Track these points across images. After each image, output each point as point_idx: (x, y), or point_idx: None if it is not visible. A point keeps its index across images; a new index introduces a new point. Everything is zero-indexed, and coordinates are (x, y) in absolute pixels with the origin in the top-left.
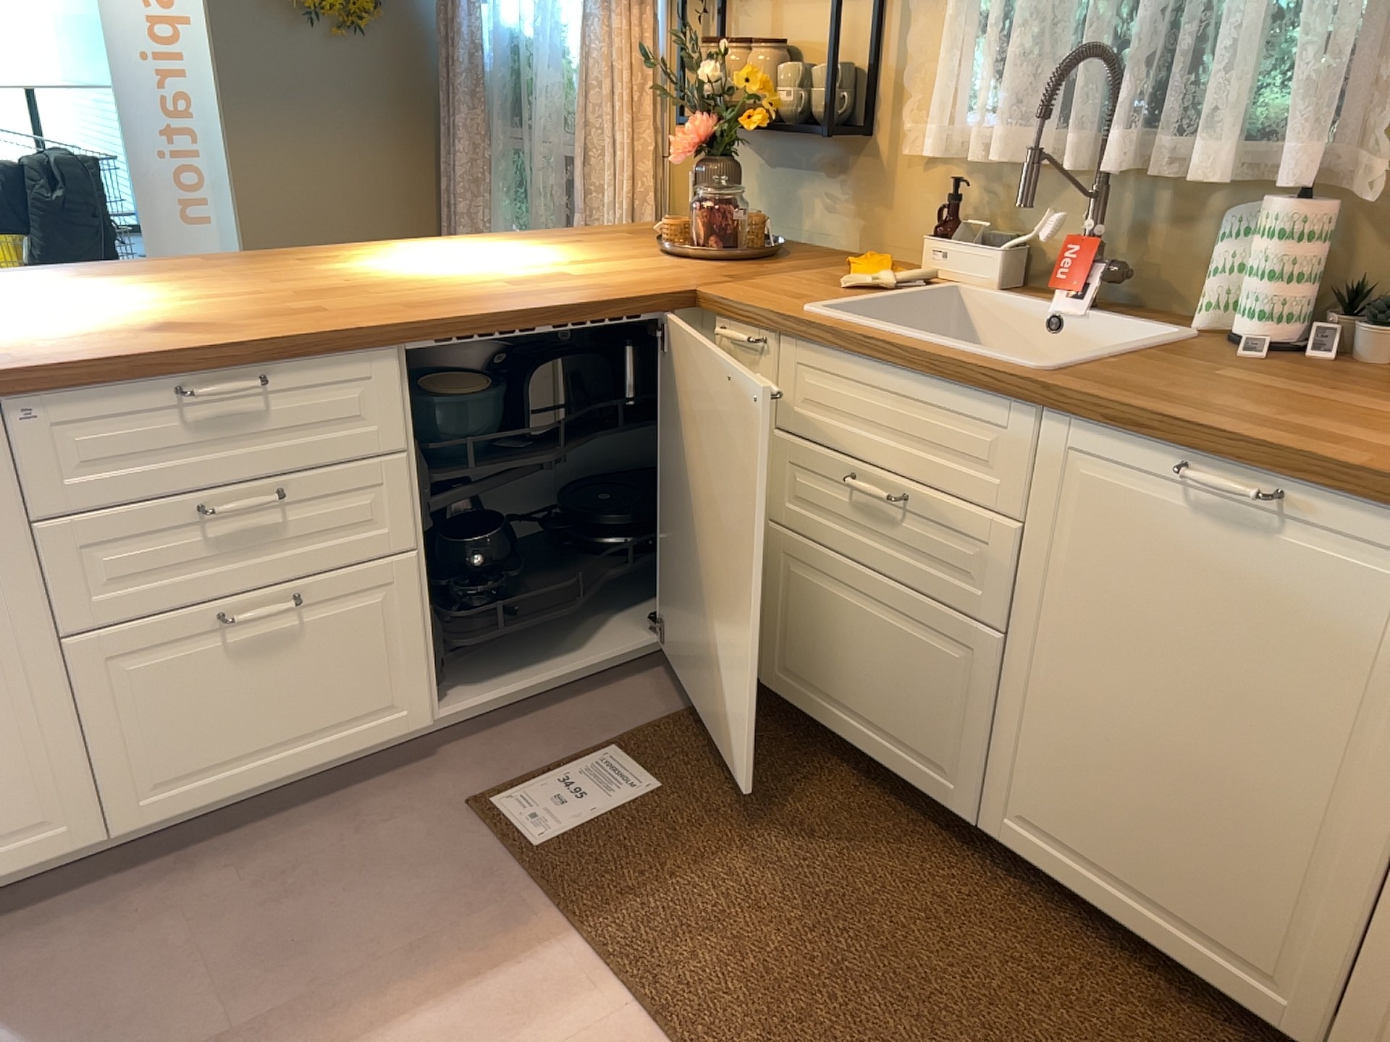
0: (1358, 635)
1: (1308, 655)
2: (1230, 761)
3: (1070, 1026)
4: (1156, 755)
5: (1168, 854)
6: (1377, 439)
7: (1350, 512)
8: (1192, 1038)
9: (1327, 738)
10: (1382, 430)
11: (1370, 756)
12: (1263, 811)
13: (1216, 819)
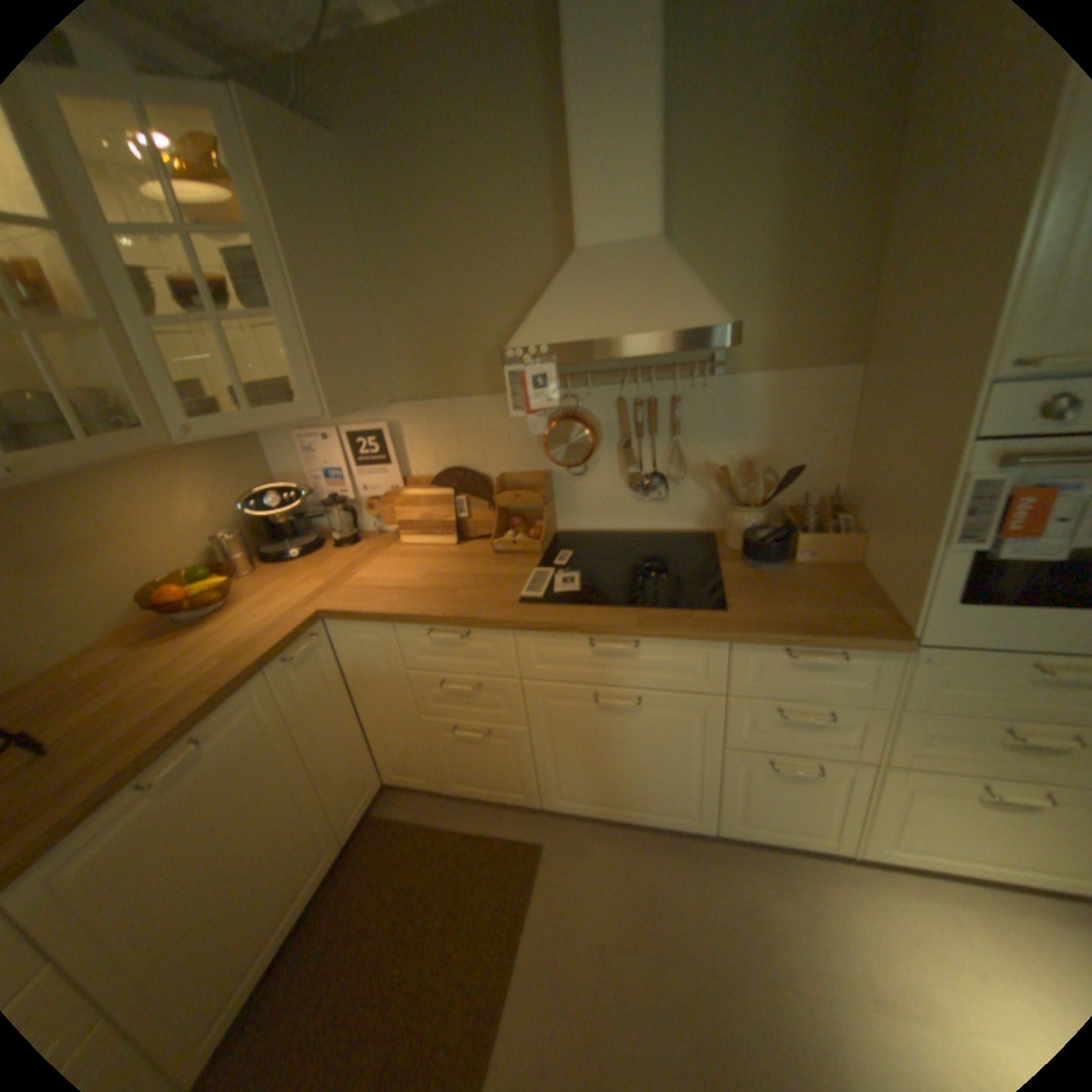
0: (255, 741)
1: (248, 769)
2: (259, 836)
3: (339, 967)
4: (235, 886)
5: (270, 898)
6: (159, 700)
7: (219, 713)
8: (328, 912)
9: (274, 779)
10: (140, 701)
11: (286, 764)
12: (279, 829)
13: (271, 858)
